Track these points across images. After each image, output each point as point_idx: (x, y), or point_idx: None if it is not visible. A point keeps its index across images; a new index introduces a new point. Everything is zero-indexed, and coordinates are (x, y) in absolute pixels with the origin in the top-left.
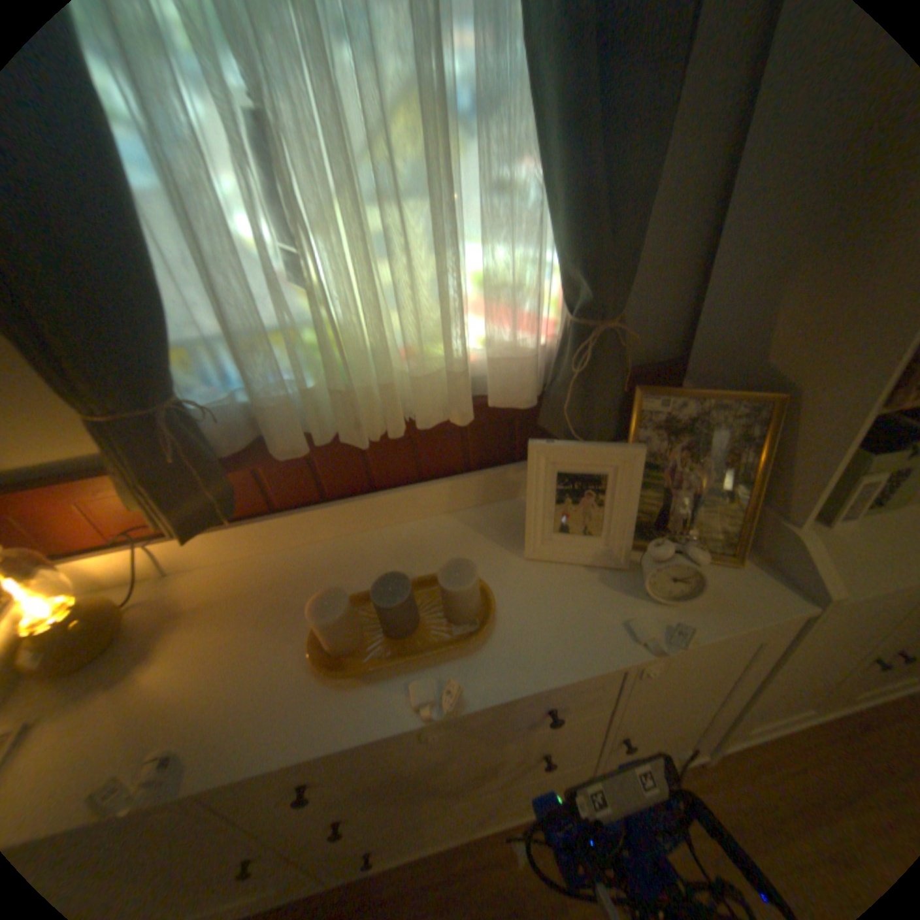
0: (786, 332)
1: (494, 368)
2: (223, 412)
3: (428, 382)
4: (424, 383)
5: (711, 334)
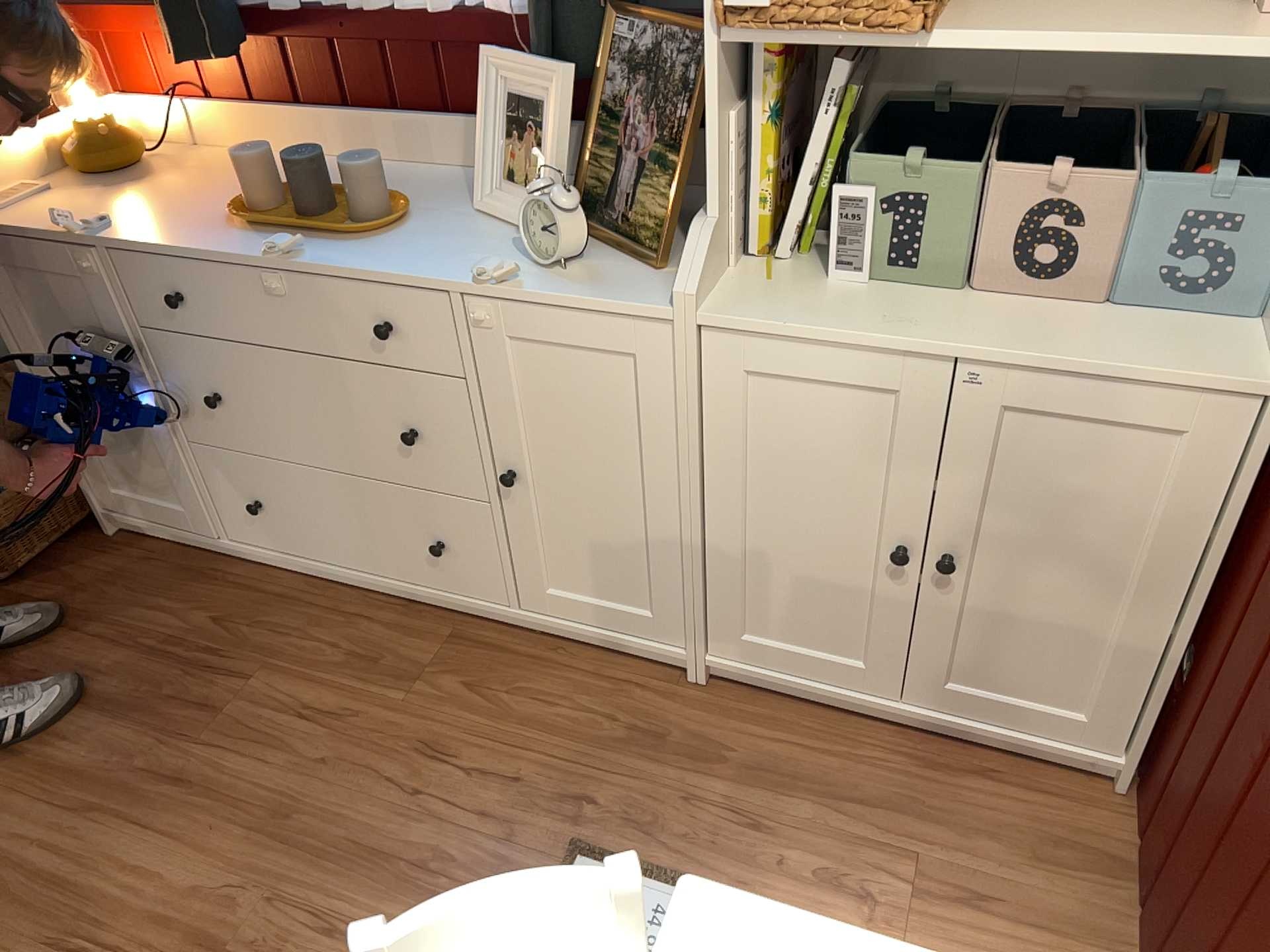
0: None
1: None
2: None
3: None
4: None
5: None
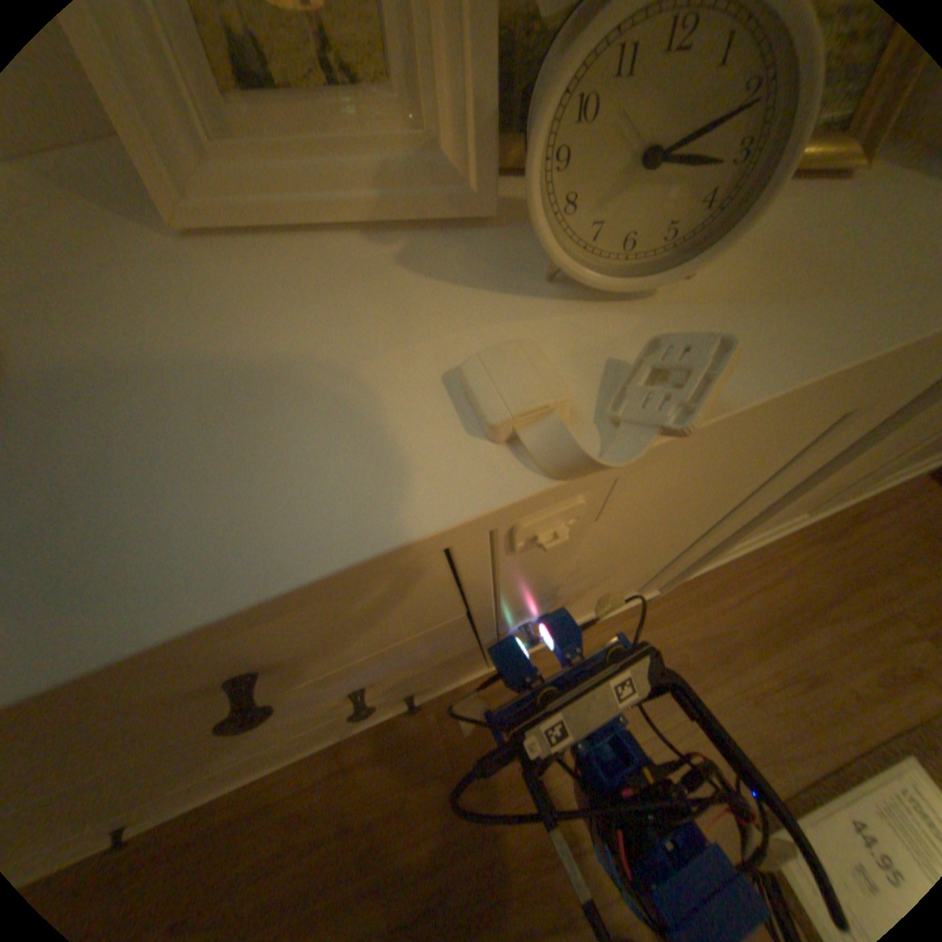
0: None
1: None
2: None
3: None
4: None
5: None
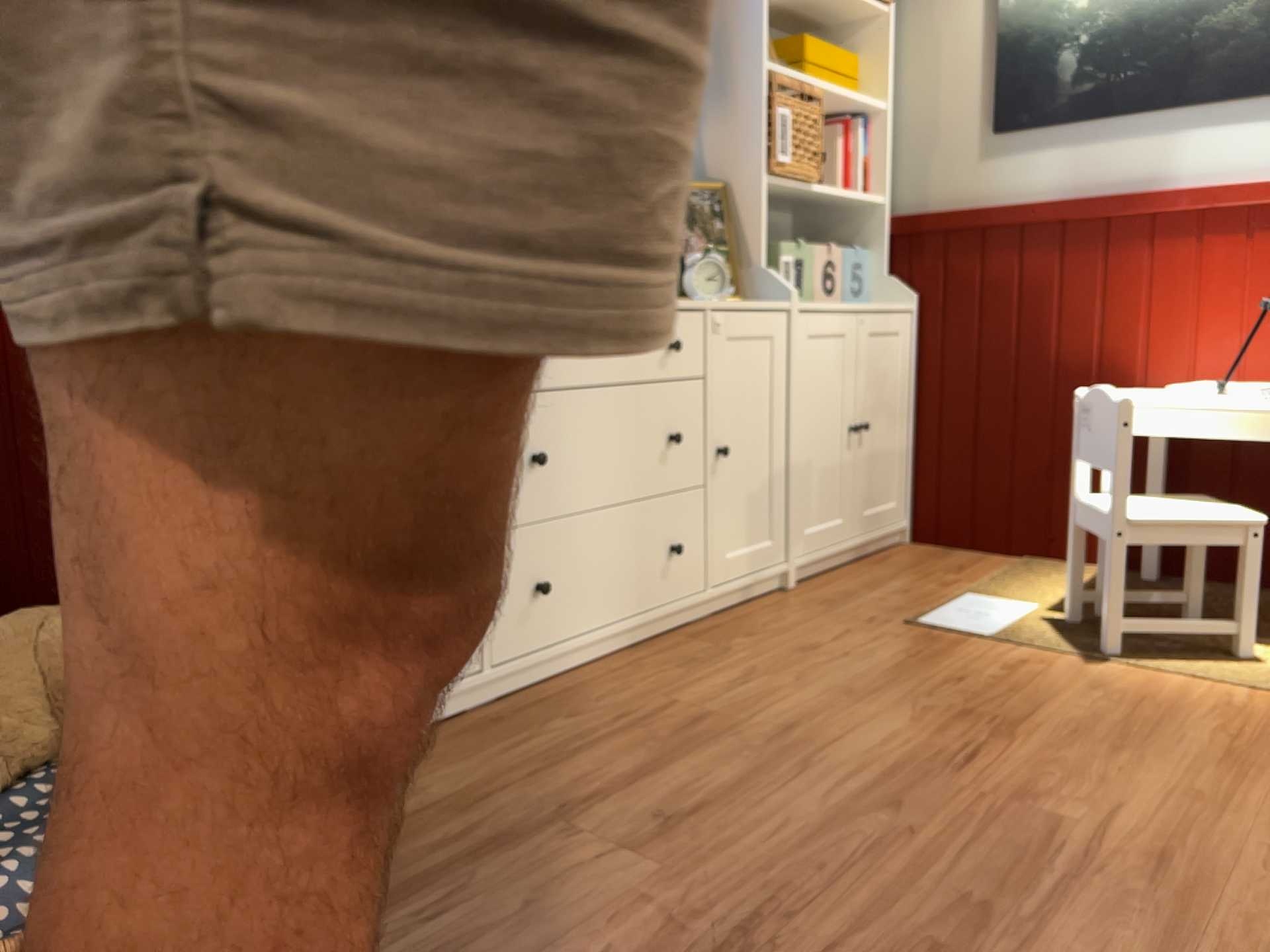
0: (709, 156)
1: None
2: None
3: None
4: None
5: None
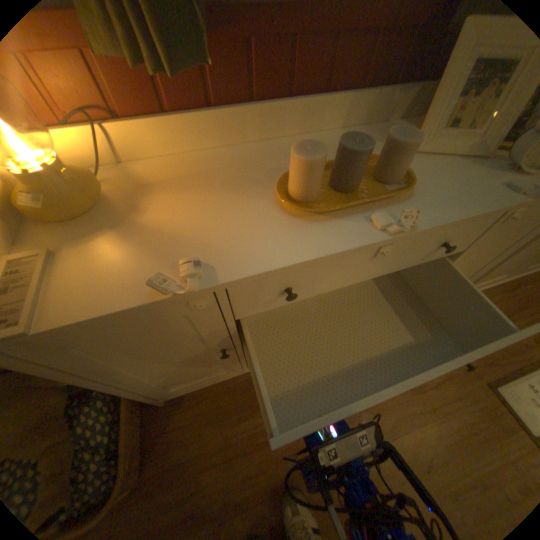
0: None
1: None
2: None
3: None
4: None
5: None
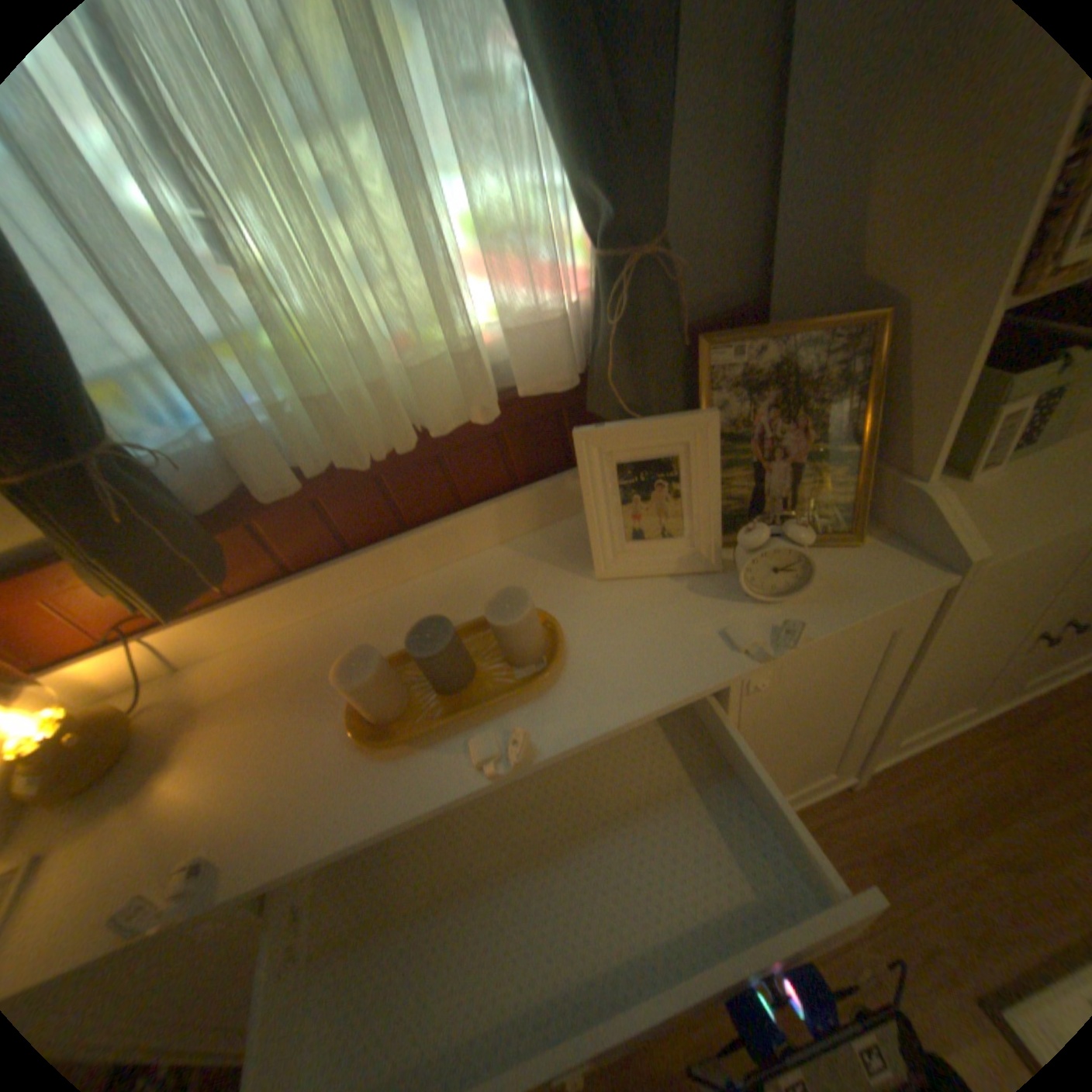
0: (882, 223)
1: (519, 345)
2: (178, 451)
3: (436, 376)
4: (431, 377)
5: (793, 255)
